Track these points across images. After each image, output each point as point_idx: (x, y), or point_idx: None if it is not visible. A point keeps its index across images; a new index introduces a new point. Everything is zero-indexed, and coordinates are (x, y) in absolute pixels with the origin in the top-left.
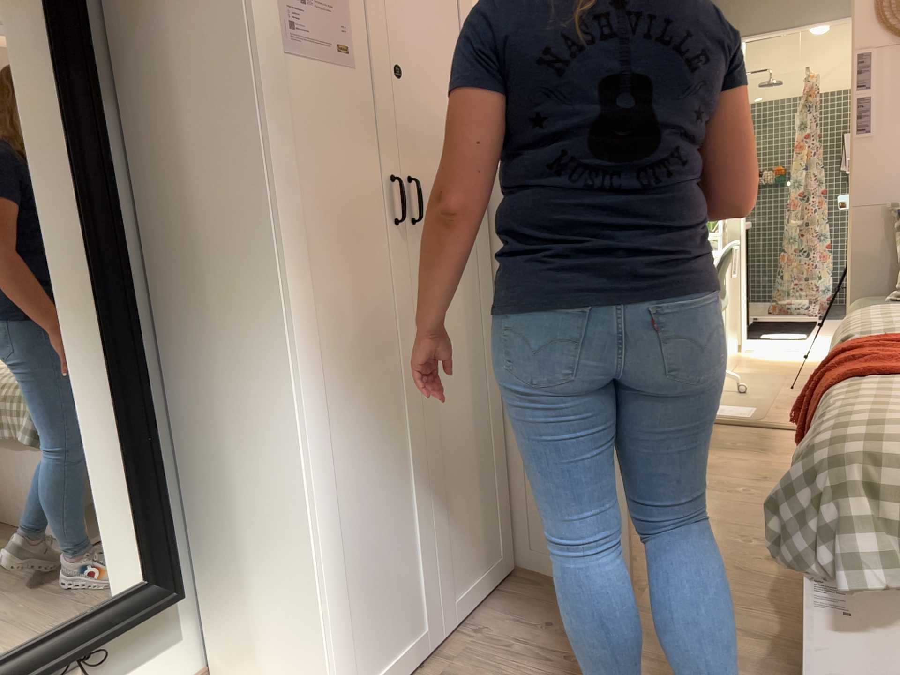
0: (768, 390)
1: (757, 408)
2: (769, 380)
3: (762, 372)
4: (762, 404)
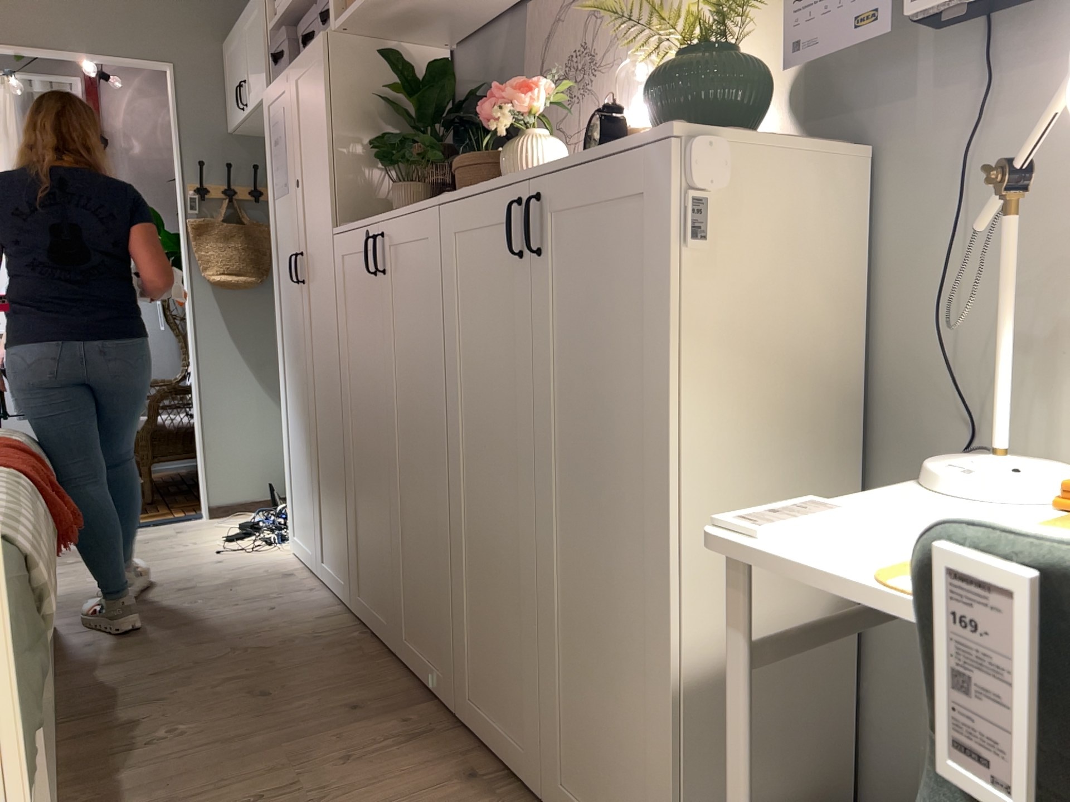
0: None
1: None
2: None
3: None
4: None
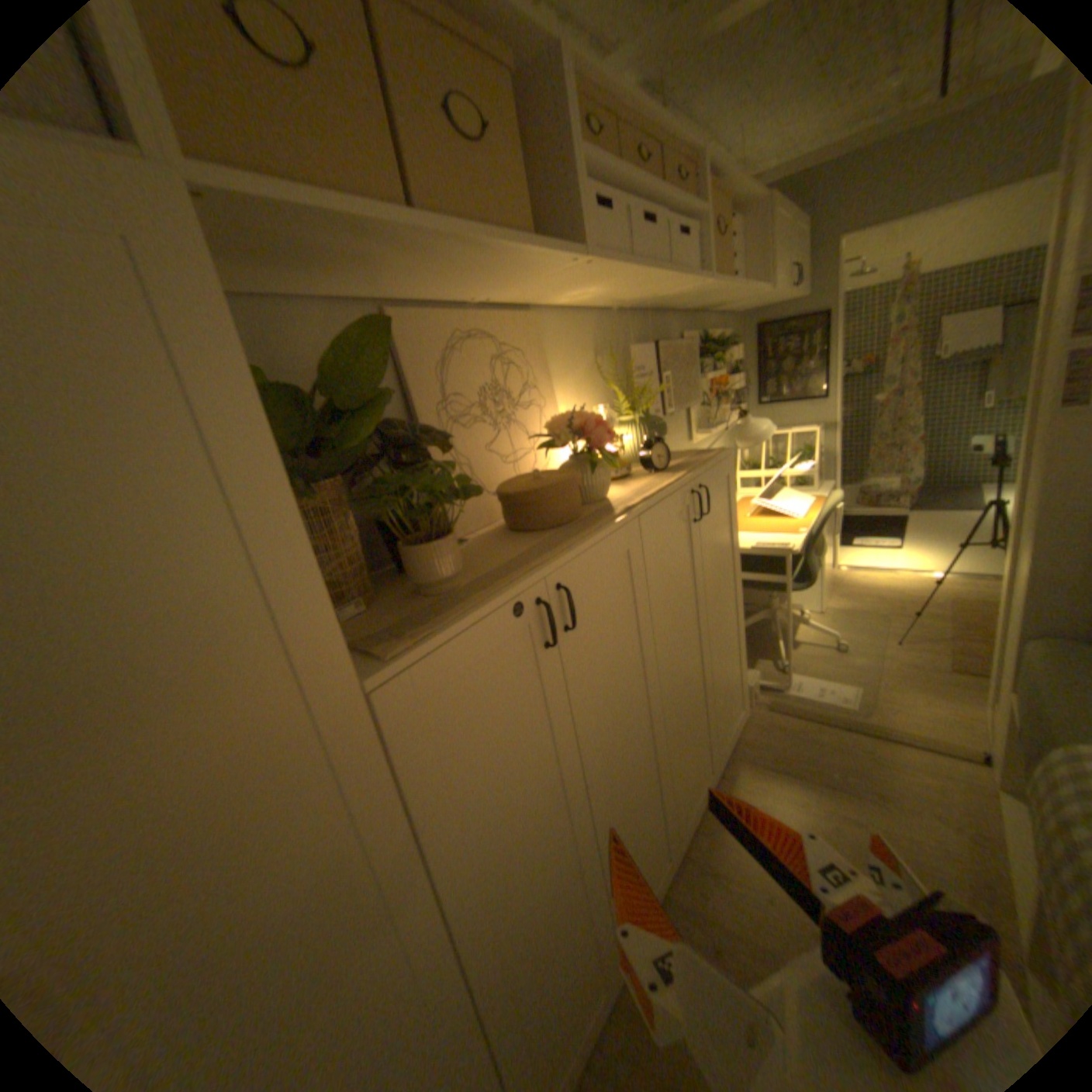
0: (875, 652)
1: (866, 691)
2: (874, 631)
3: (863, 613)
4: (871, 683)
